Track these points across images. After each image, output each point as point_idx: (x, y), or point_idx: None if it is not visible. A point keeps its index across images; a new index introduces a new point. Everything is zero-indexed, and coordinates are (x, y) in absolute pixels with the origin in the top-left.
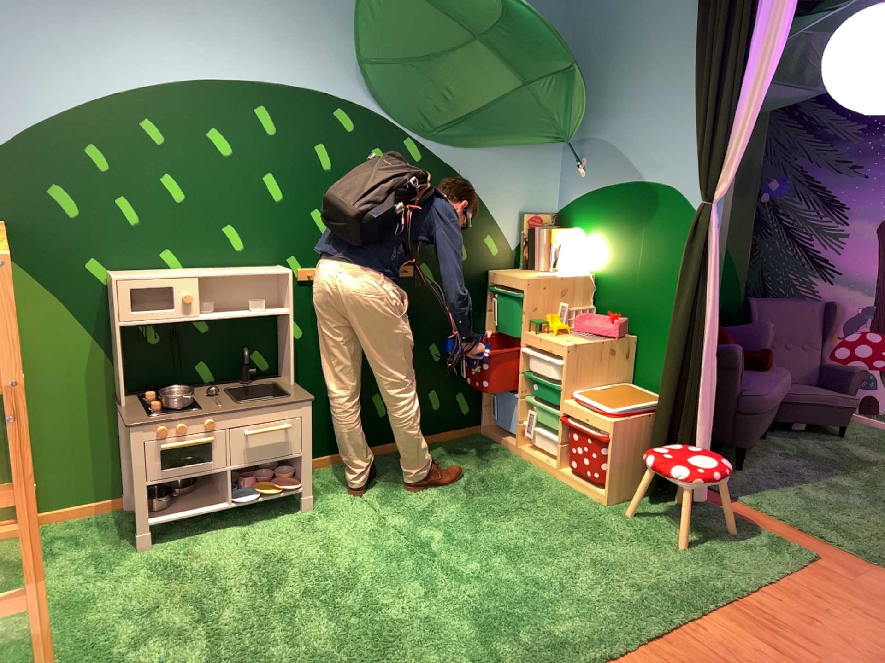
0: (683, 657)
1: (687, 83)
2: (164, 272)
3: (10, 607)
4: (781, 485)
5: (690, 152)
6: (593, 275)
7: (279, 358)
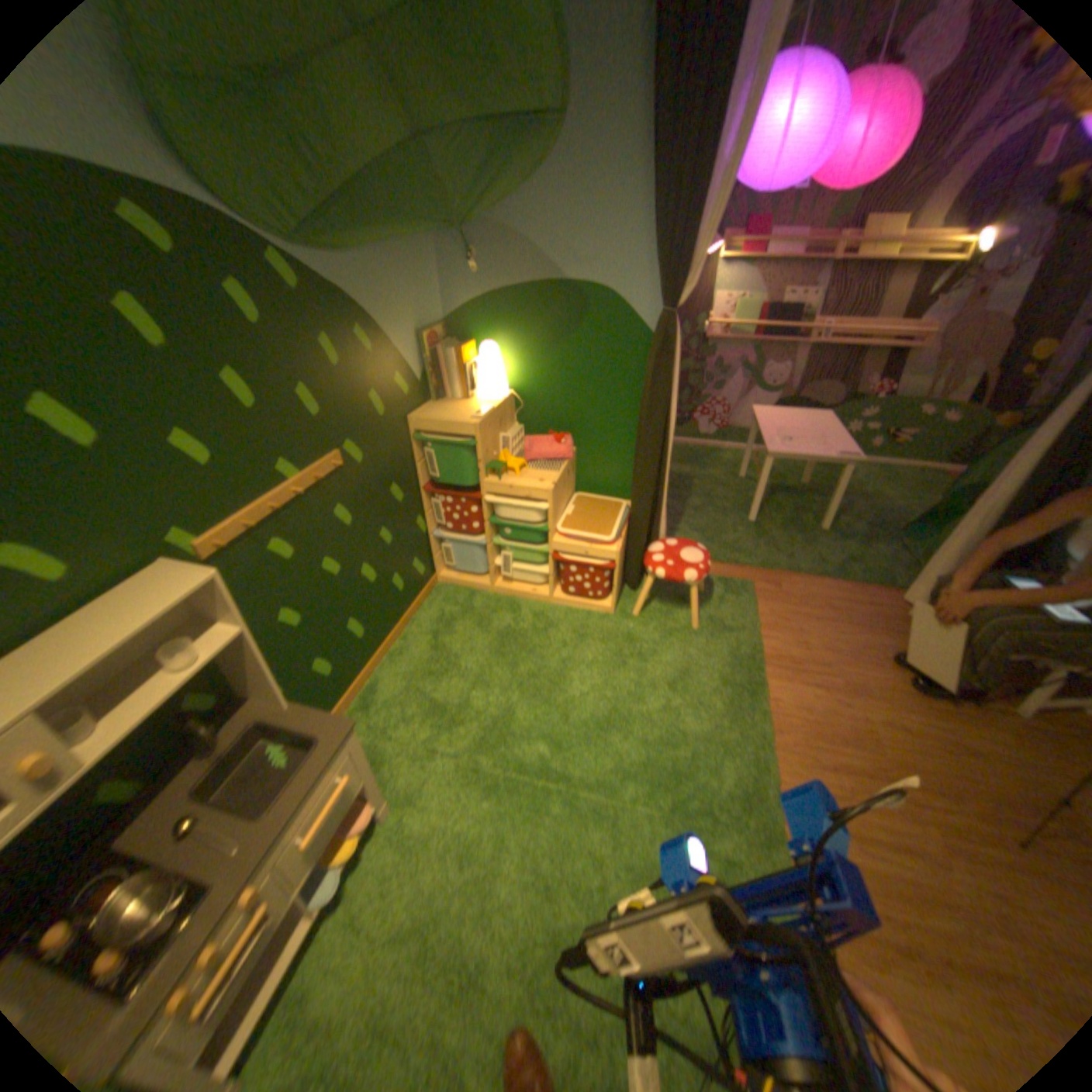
0: (809, 747)
1: (629, 139)
2: None
3: None
4: (682, 527)
5: (660, 243)
6: (515, 390)
7: (224, 679)
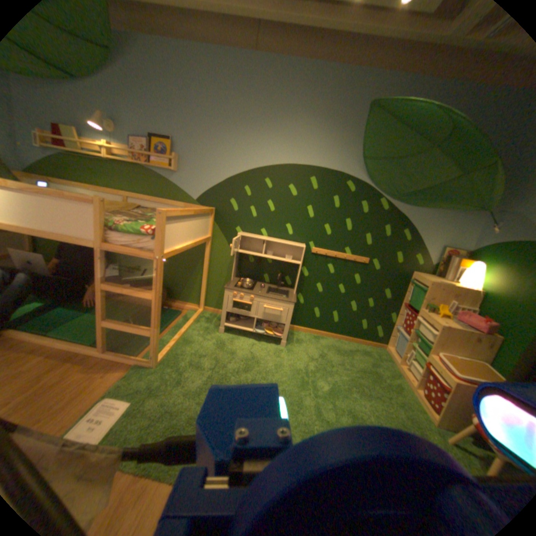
0: None
1: None
2: (255, 235)
3: (140, 333)
4: None
5: None
6: (484, 290)
7: (293, 280)
